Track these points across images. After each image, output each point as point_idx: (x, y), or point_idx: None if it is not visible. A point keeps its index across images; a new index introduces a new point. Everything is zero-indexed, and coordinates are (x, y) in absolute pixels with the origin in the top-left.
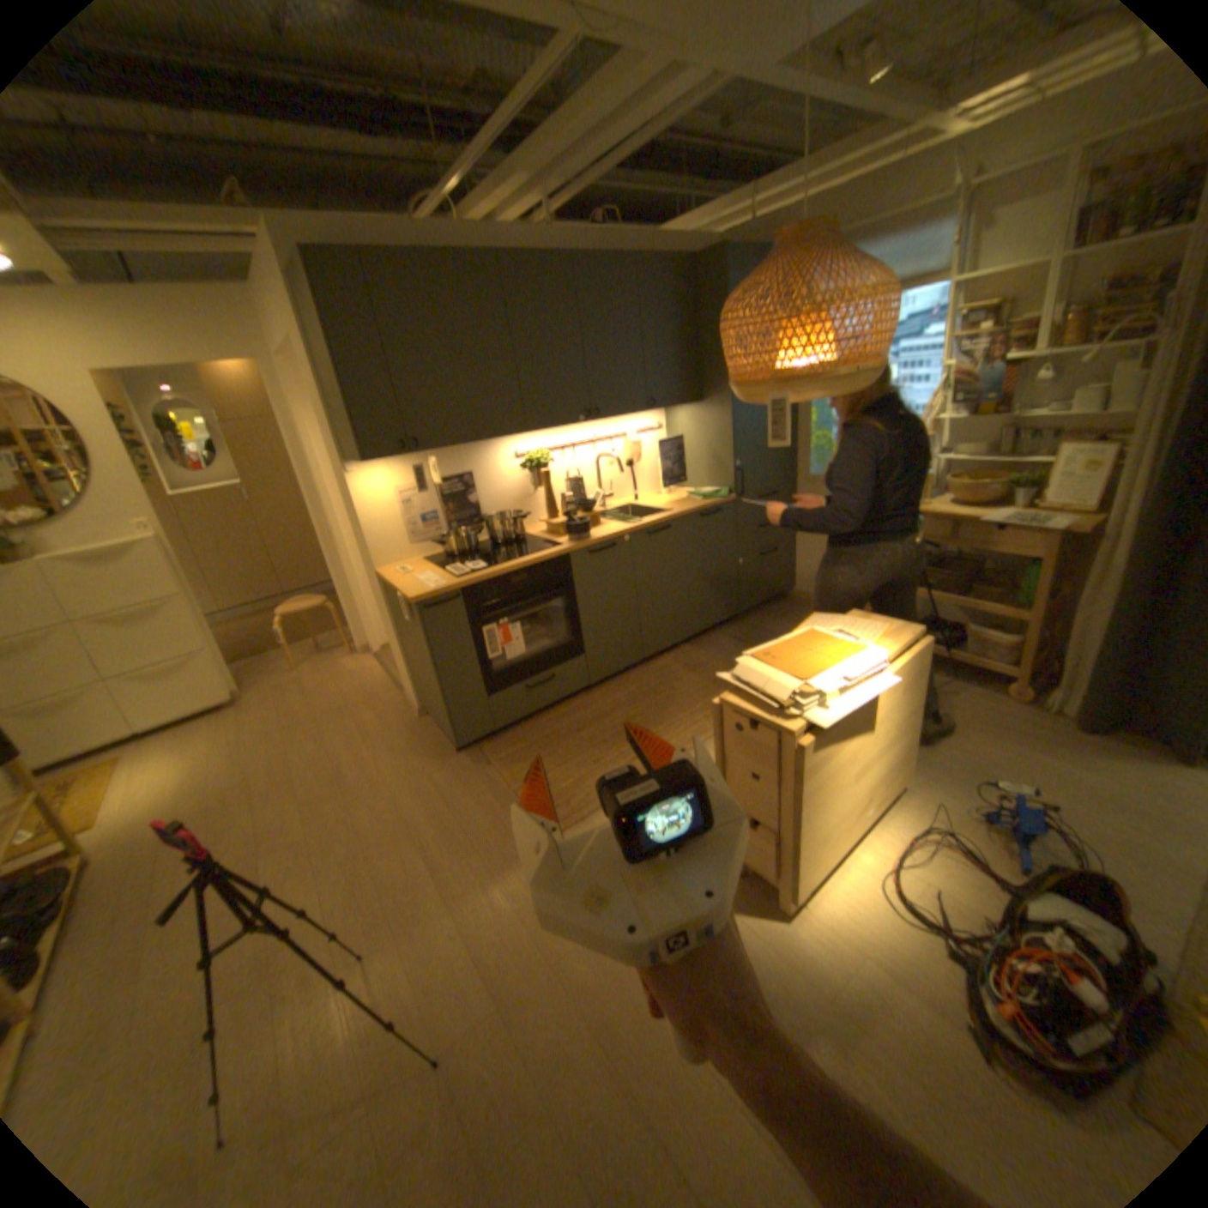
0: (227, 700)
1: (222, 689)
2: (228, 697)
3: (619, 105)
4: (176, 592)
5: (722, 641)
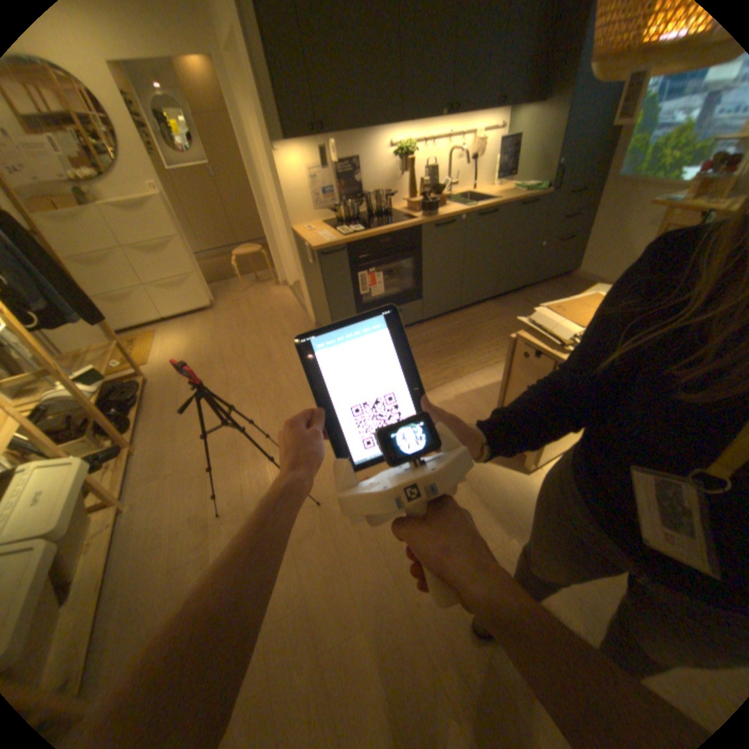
0: (208, 305)
1: (205, 298)
2: (209, 303)
3: None
4: (175, 233)
5: (516, 301)
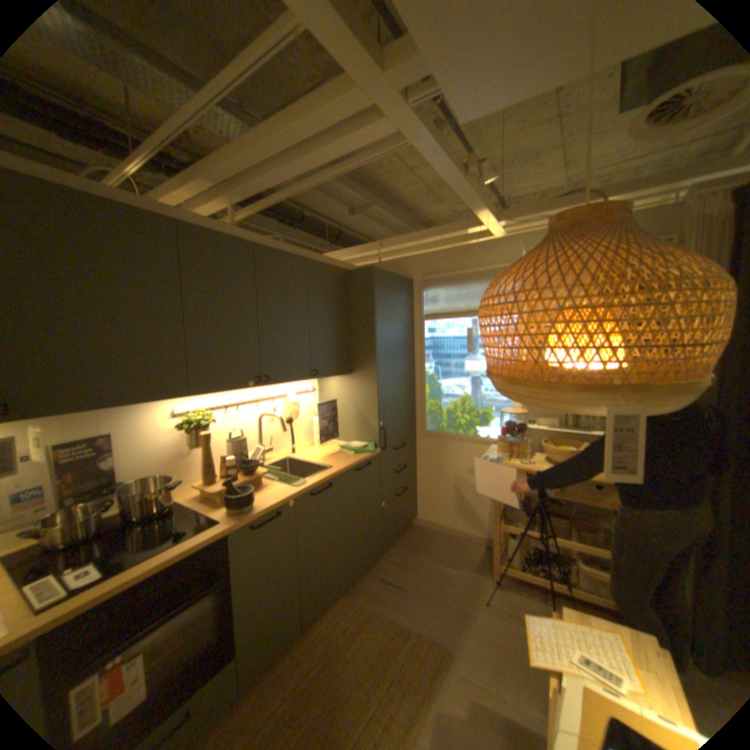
0: None
1: None
2: None
3: (319, 132)
4: None
5: (374, 586)
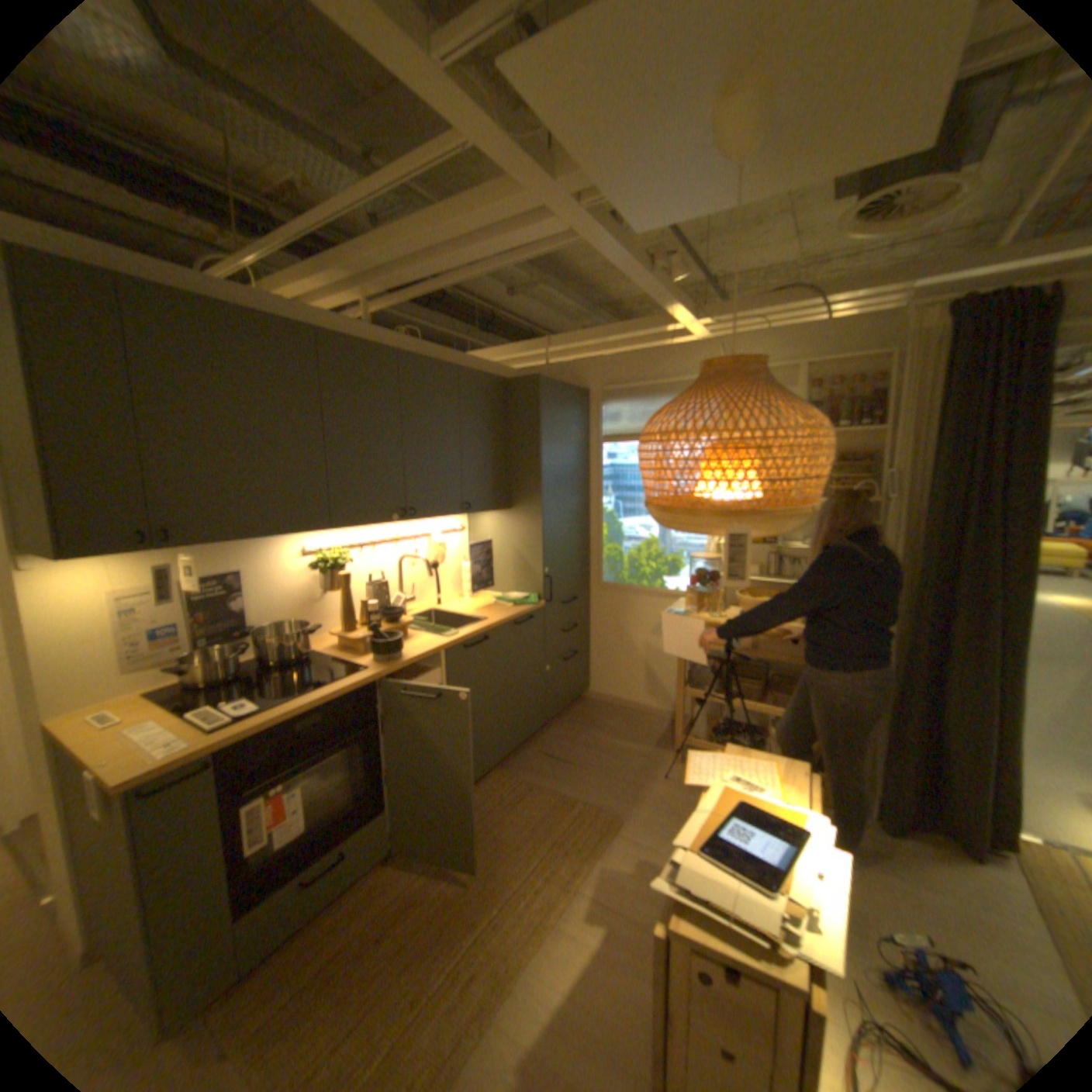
0: None
1: None
2: None
3: (480, 230)
4: None
5: (535, 760)
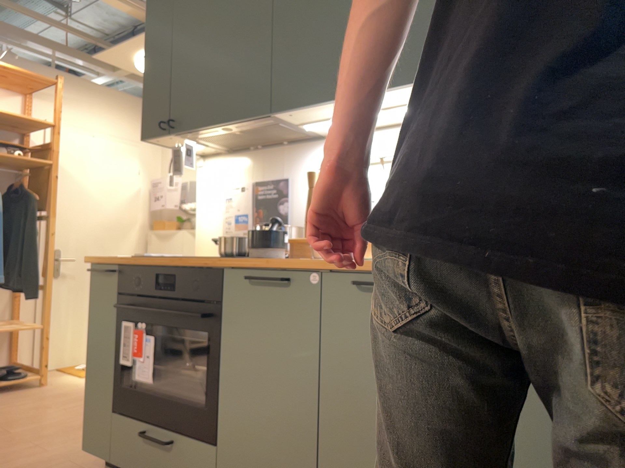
0: None
1: None
2: None
3: None
4: None
5: None
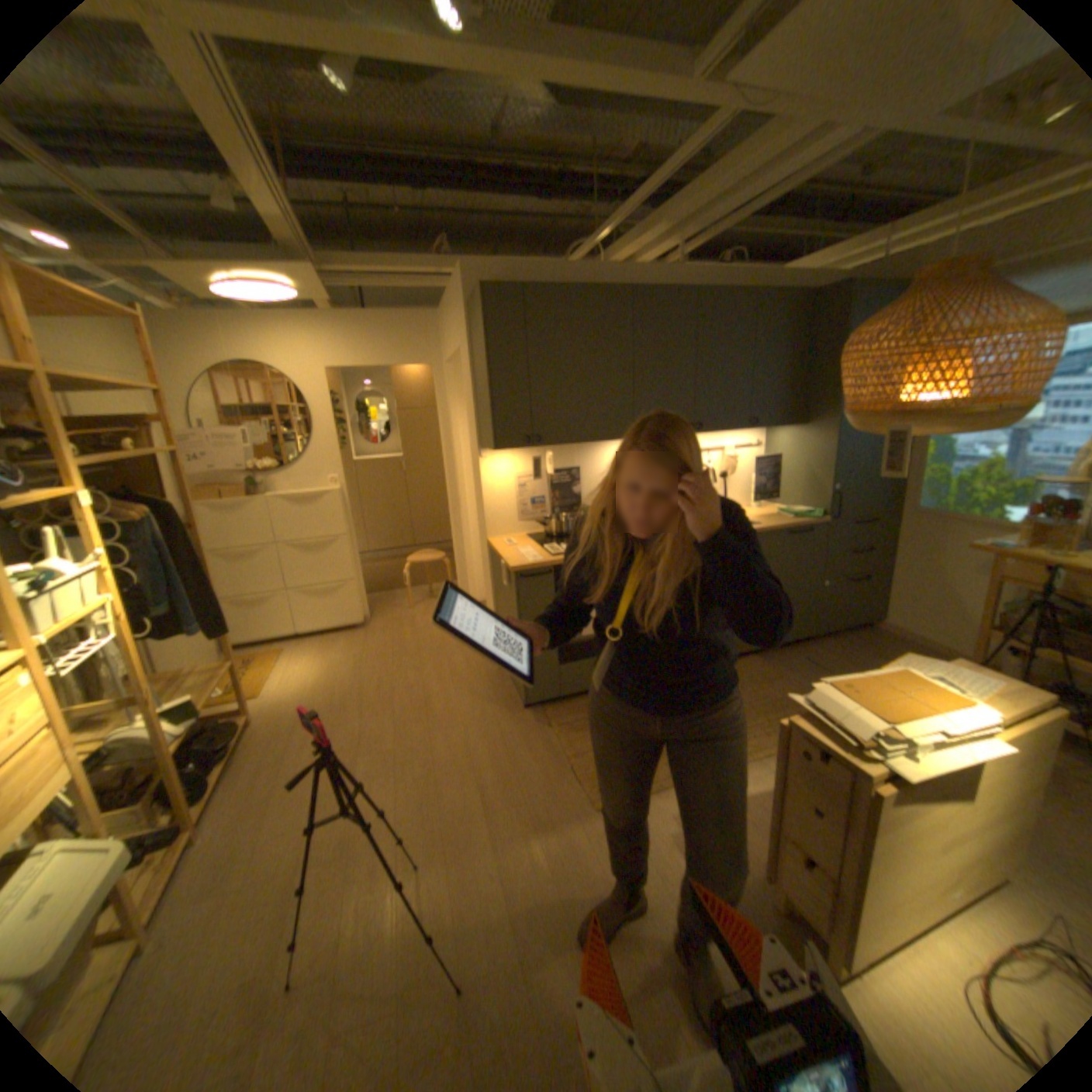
0: (361, 622)
1: (359, 613)
2: (362, 619)
3: (765, 162)
4: (344, 532)
5: (795, 660)
